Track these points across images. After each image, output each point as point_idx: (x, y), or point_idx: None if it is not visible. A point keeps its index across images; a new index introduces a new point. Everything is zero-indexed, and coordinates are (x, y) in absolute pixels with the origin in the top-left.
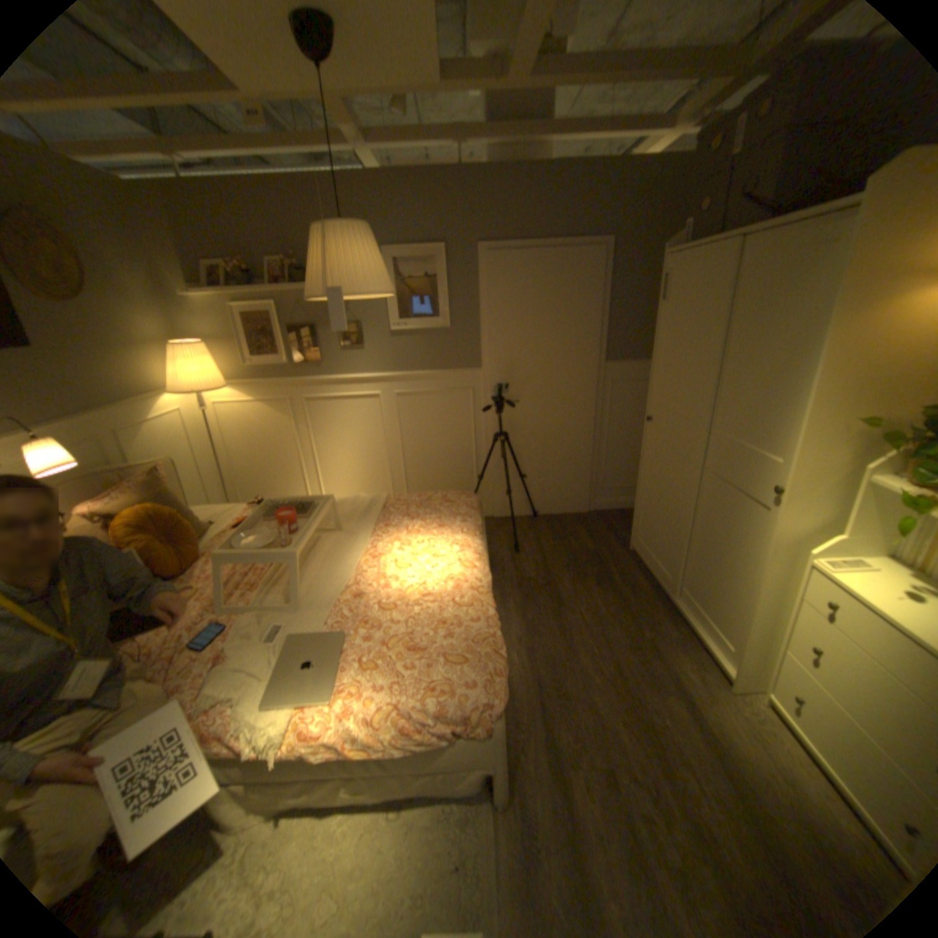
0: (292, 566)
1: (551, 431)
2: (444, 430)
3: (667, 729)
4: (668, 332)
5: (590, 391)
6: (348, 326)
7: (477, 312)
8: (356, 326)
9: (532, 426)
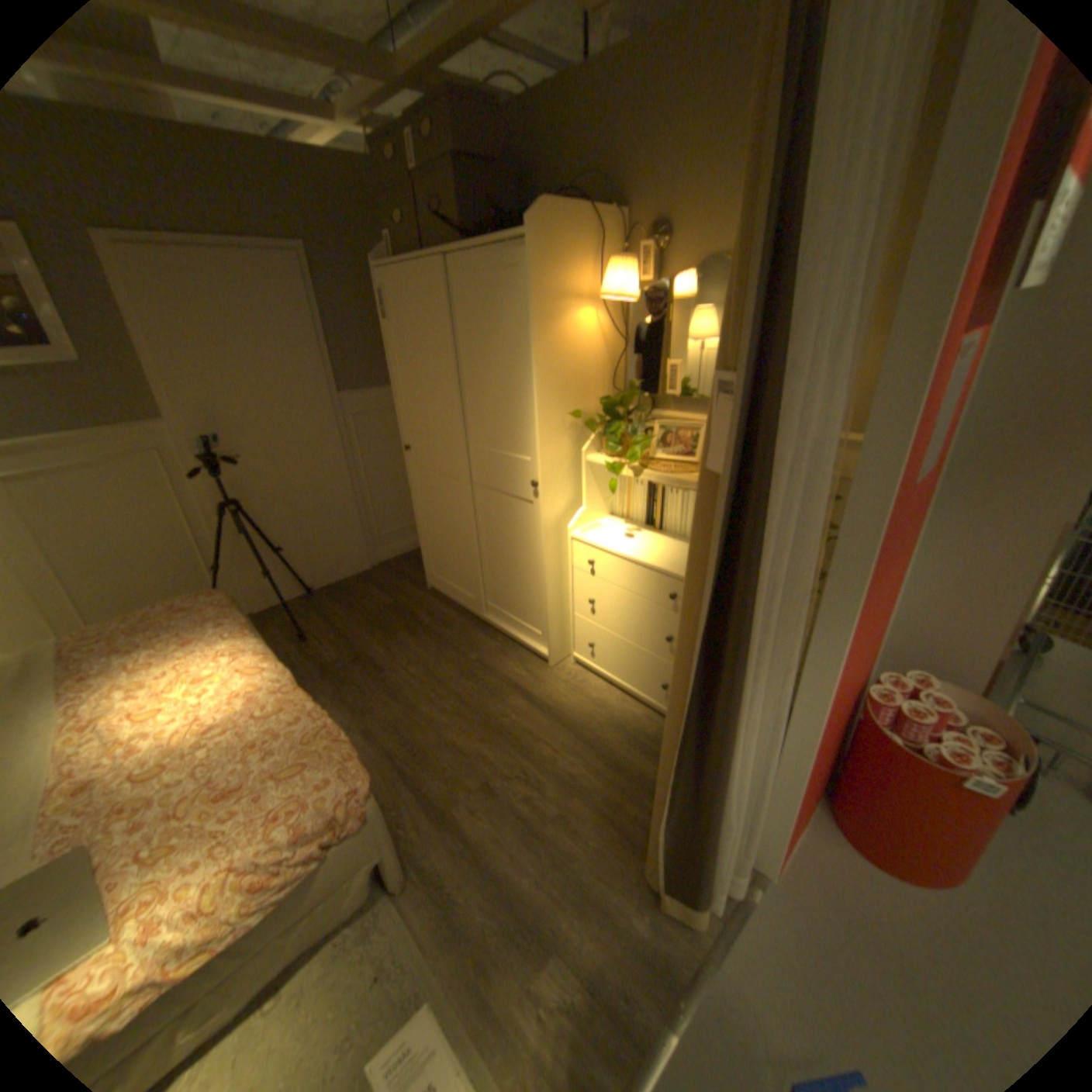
0: None
1: (297, 486)
2: (124, 517)
3: (513, 724)
4: (399, 354)
5: (330, 430)
6: None
7: (125, 335)
8: None
9: (268, 485)
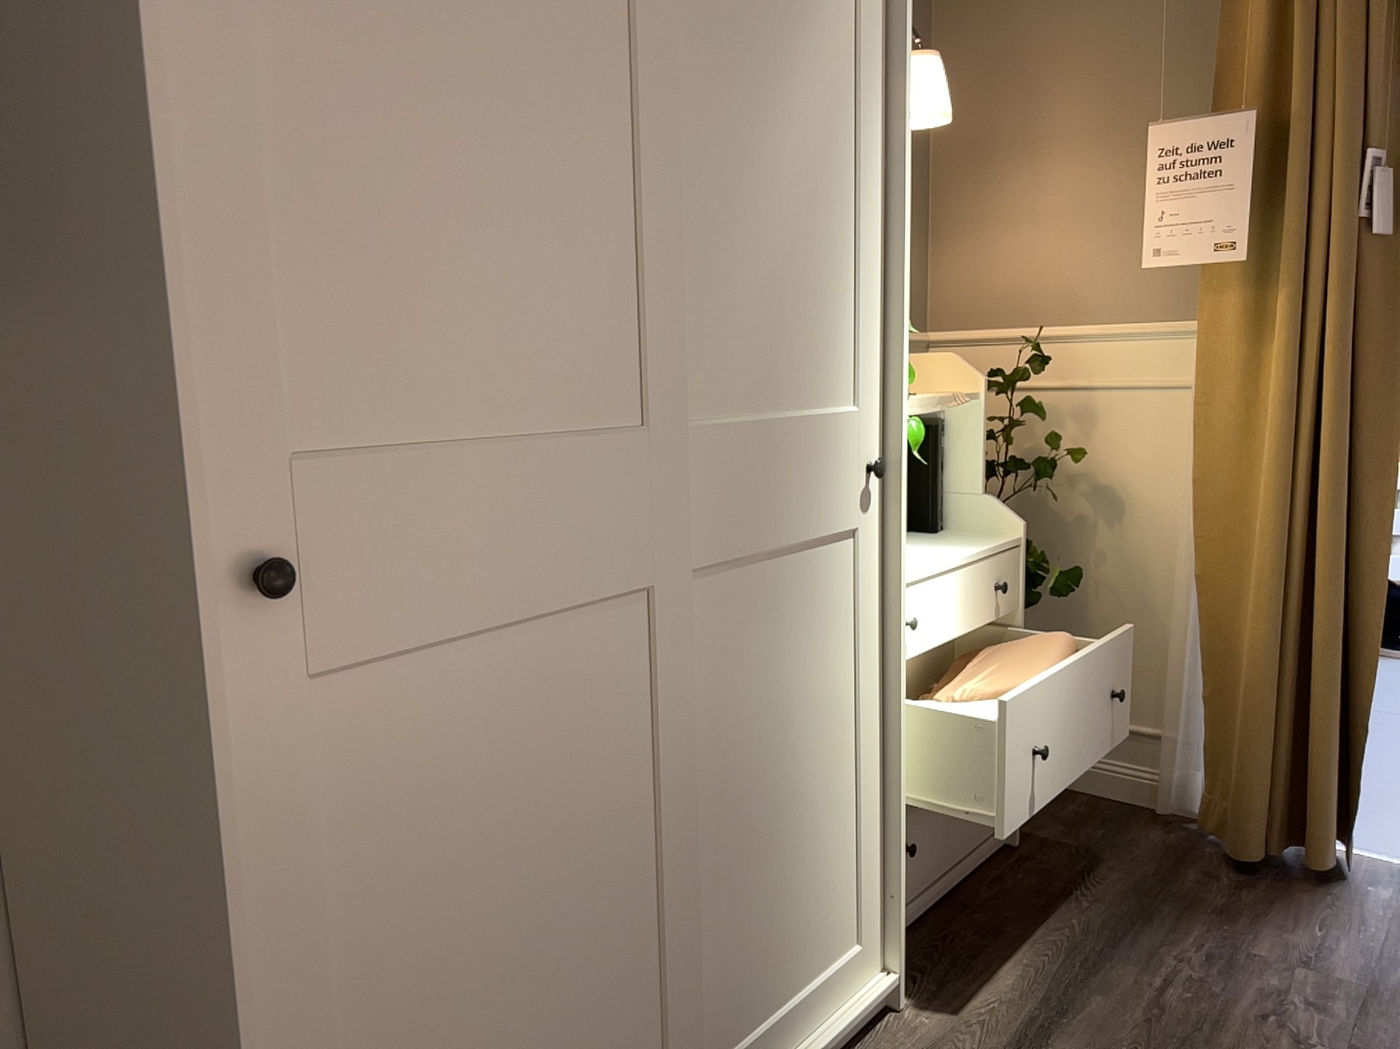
0: None
1: None
2: None
3: None
4: None
5: None
6: None
7: None
8: None
9: None
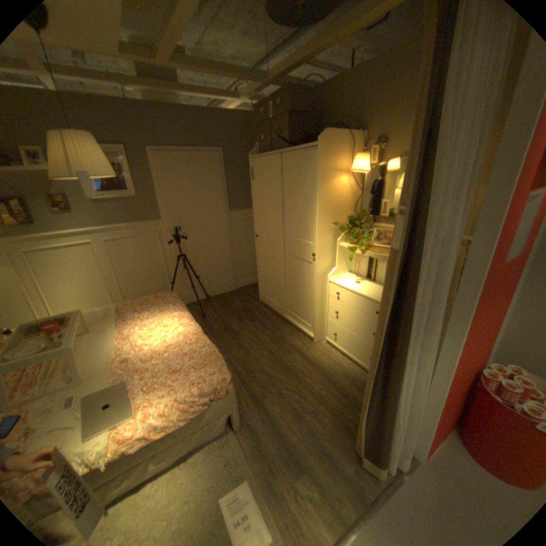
0: (68, 357)
1: (208, 250)
2: (143, 258)
3: (294, 367)
4: (257, 195)
5: (224, 227)
6: (55, 197)
7: (152, 186)
8: (62, 196)
9: (197, 249)
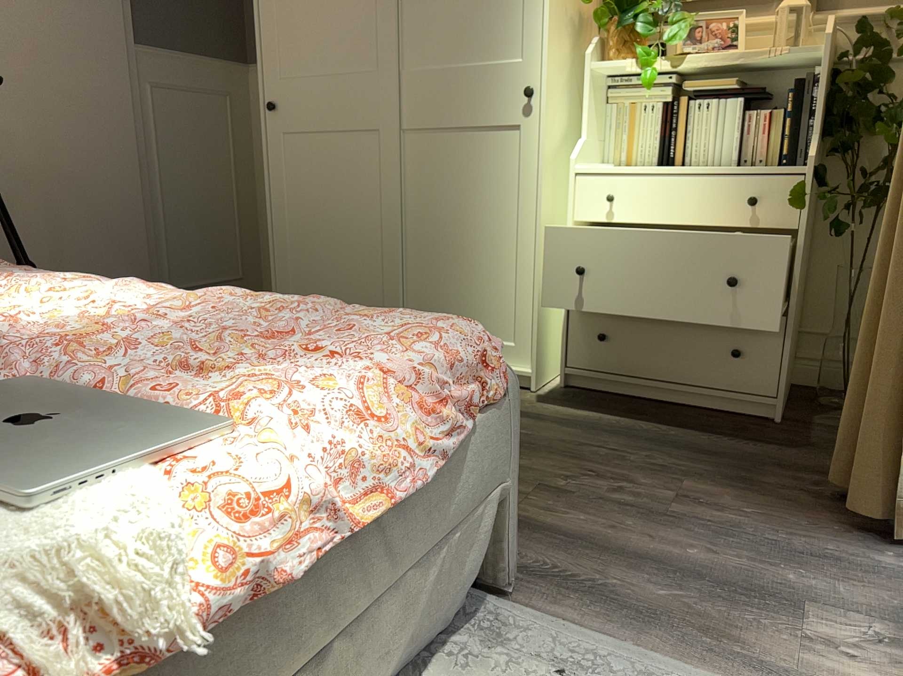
0: None
1: (69, 170)
2: None
3: (531, 439)
4: None
5: (126, 94)
6: None
7: None
8: None
9: (25, 157)
